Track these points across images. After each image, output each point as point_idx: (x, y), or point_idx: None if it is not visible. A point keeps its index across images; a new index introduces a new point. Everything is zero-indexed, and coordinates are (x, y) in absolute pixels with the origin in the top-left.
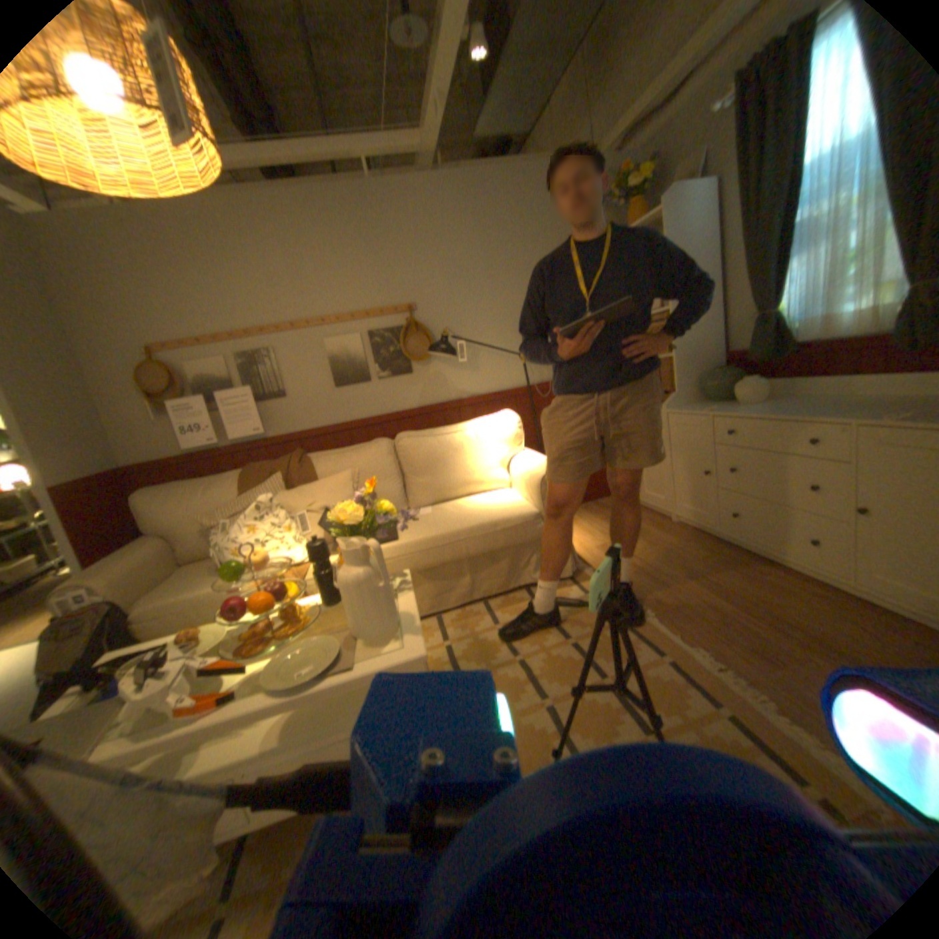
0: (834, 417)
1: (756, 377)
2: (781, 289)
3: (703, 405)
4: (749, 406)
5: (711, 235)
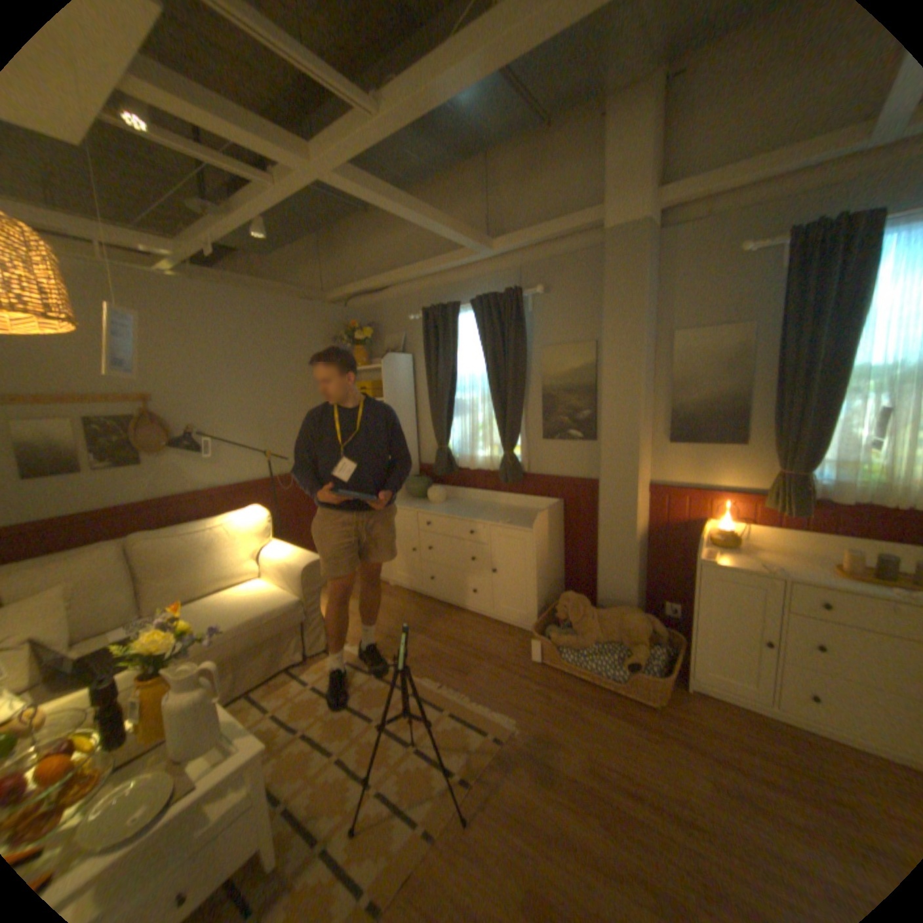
0: (478, 520)
1: (438, 487)
2: (447, 435)
3: (408, 502)
4: (436, 506)
5: (408, 390)
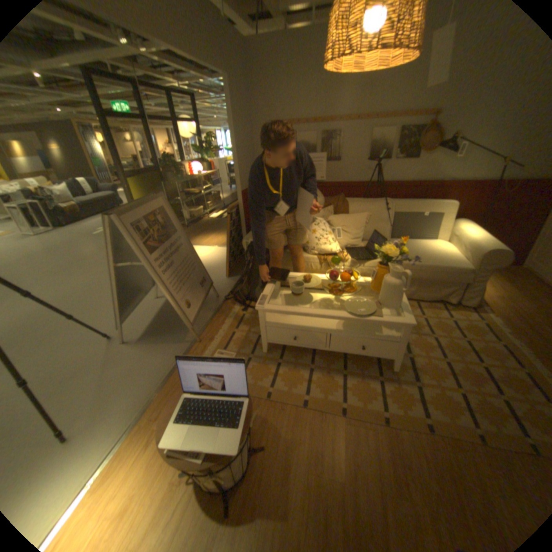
0: None
1: None
2: None
3: None
4: None
5: None
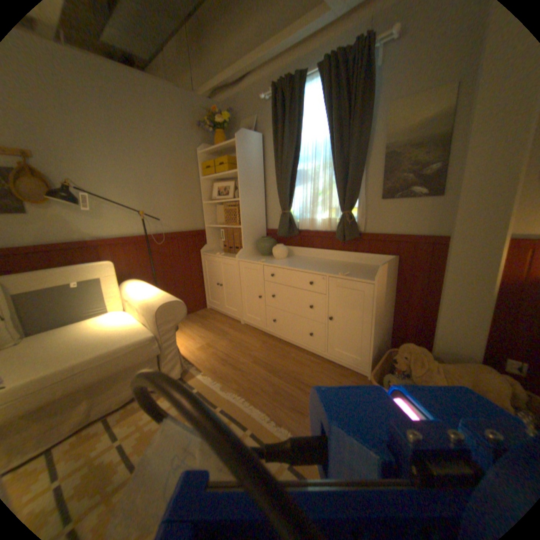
0: (318, 271)
1: (281, 245)
2: (291, 202)
3: (256, 257)
4: (279, 260)
5: (259, 164)
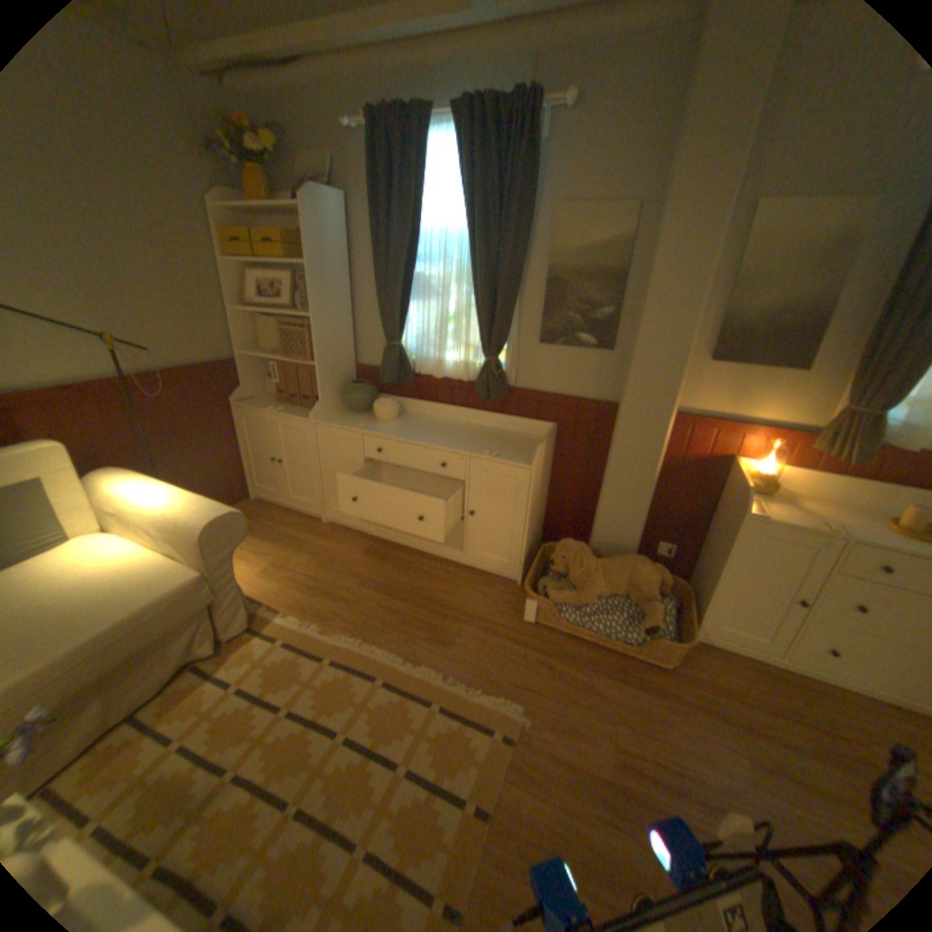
0: (454, 449)
1: (389, 399)
2: (402, 327)
3: (346, 418)
4: (388, 425)
5: (342, 252)
